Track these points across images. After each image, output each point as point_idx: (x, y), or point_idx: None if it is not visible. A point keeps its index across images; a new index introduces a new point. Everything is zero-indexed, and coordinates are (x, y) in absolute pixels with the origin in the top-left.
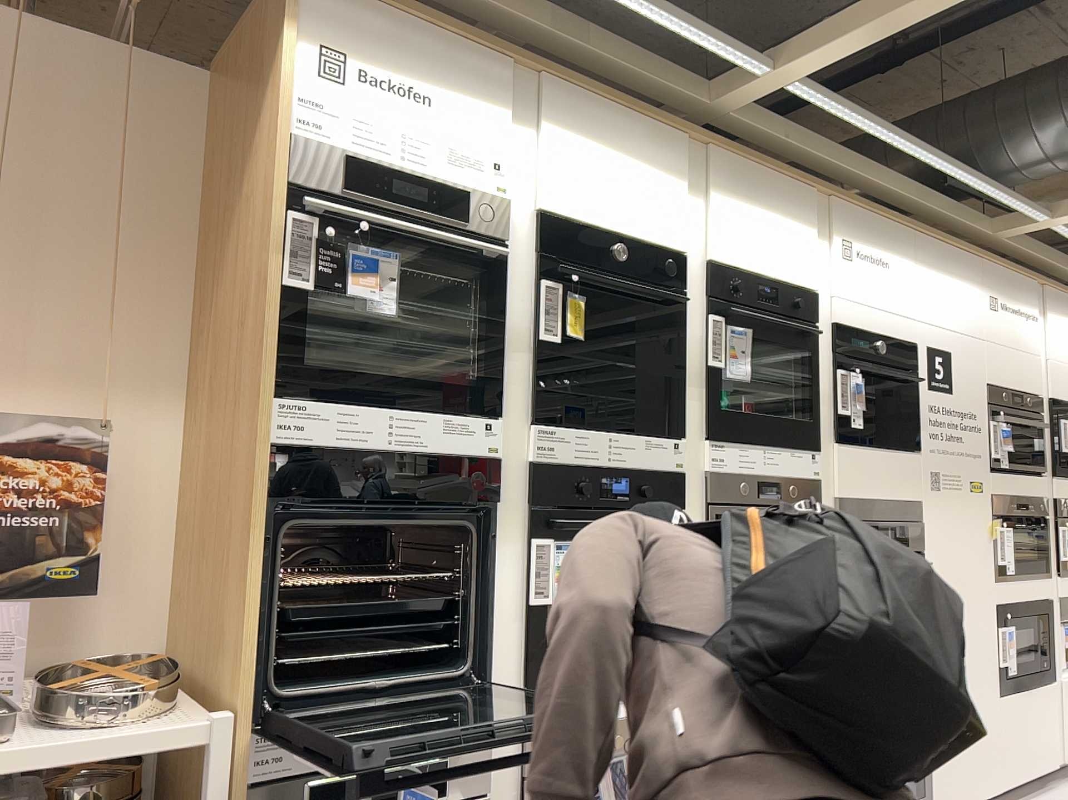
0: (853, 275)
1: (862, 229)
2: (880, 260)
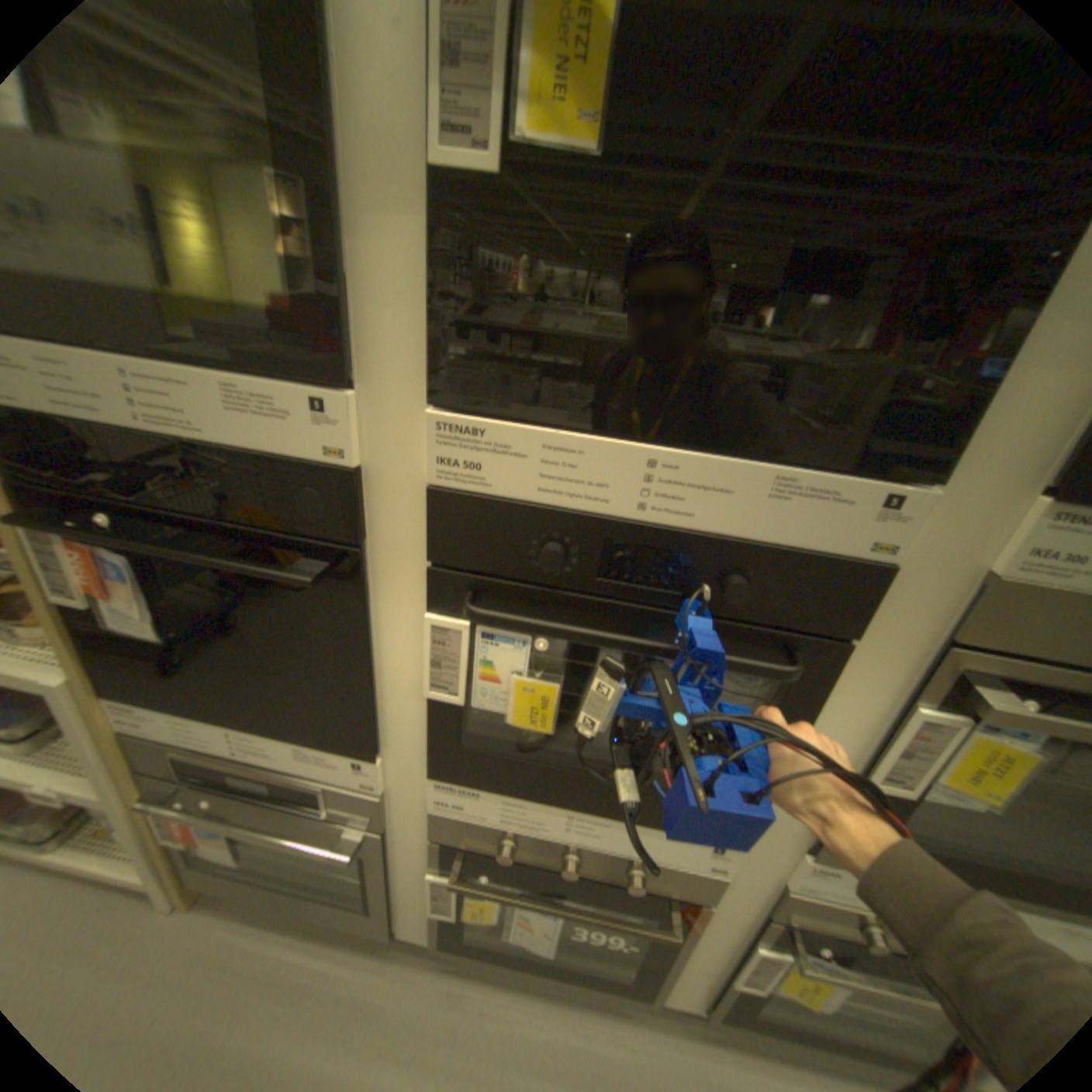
0: None
1: None
2: None
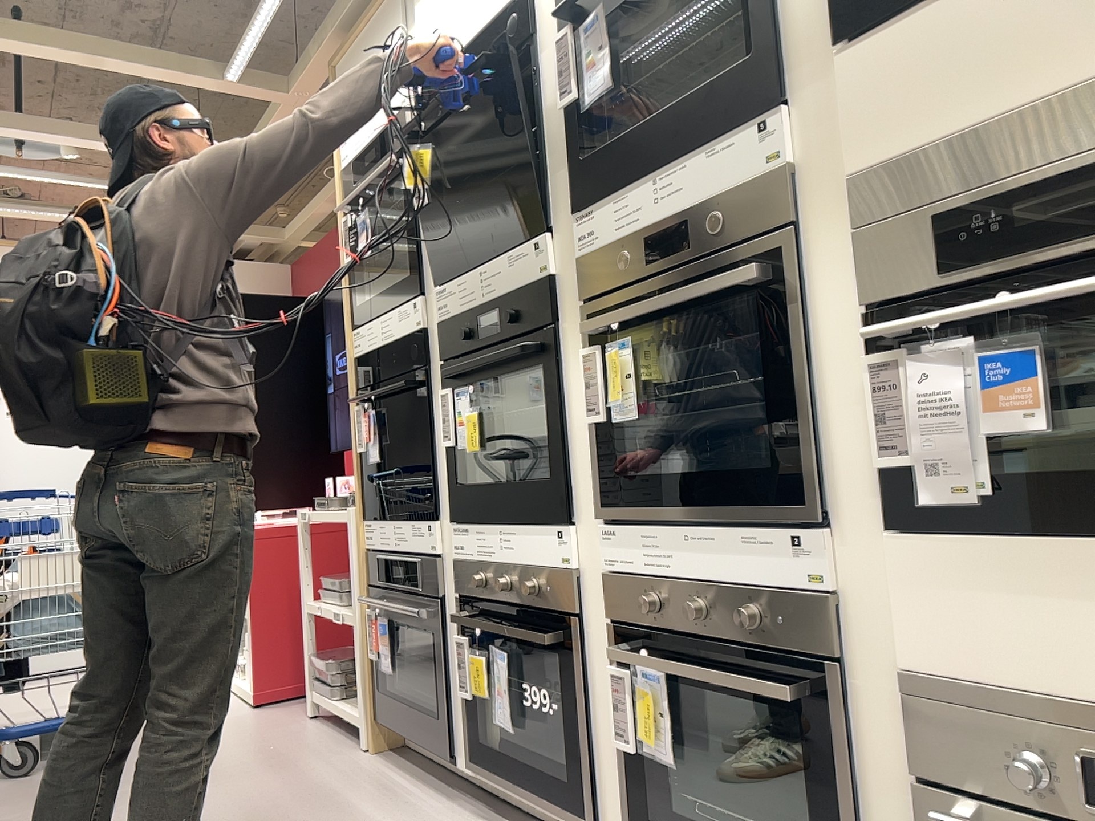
0: None
1: None
2: None
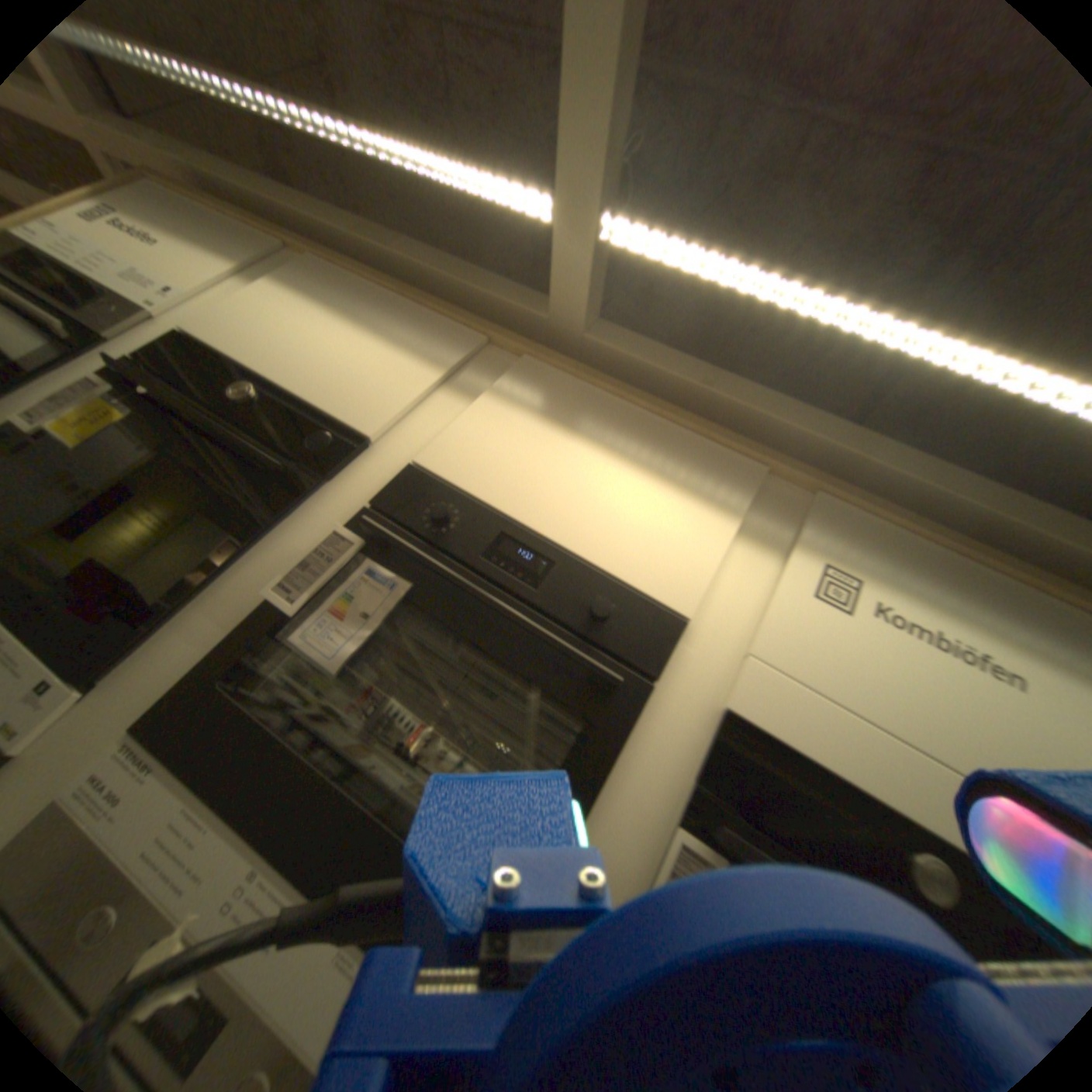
0: (858, 644)
1: (922, 573)
2: (996, 658)
